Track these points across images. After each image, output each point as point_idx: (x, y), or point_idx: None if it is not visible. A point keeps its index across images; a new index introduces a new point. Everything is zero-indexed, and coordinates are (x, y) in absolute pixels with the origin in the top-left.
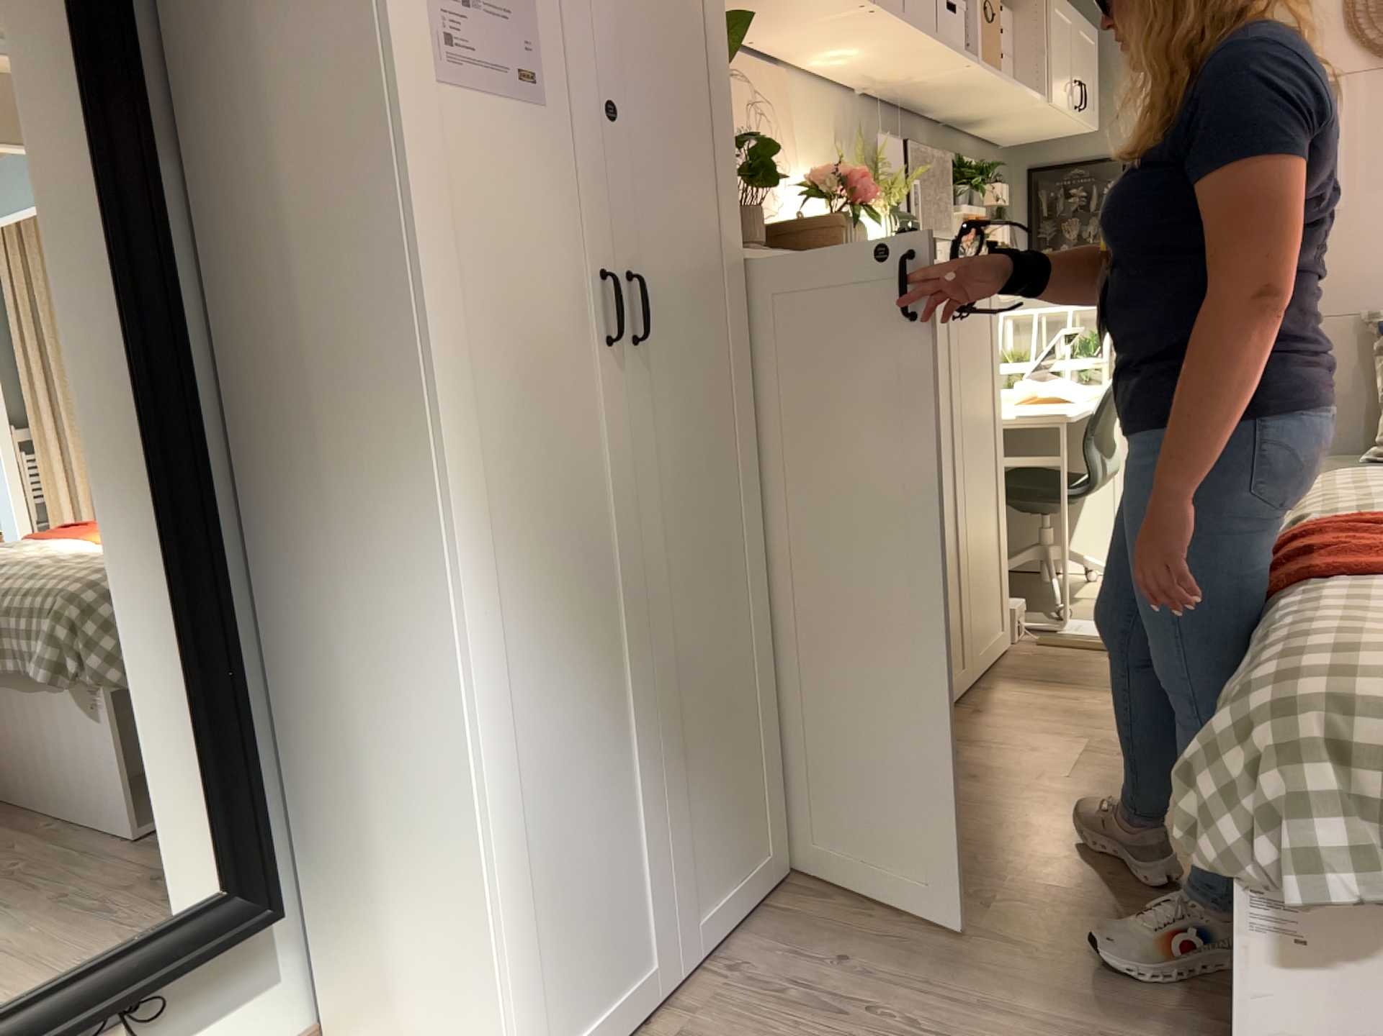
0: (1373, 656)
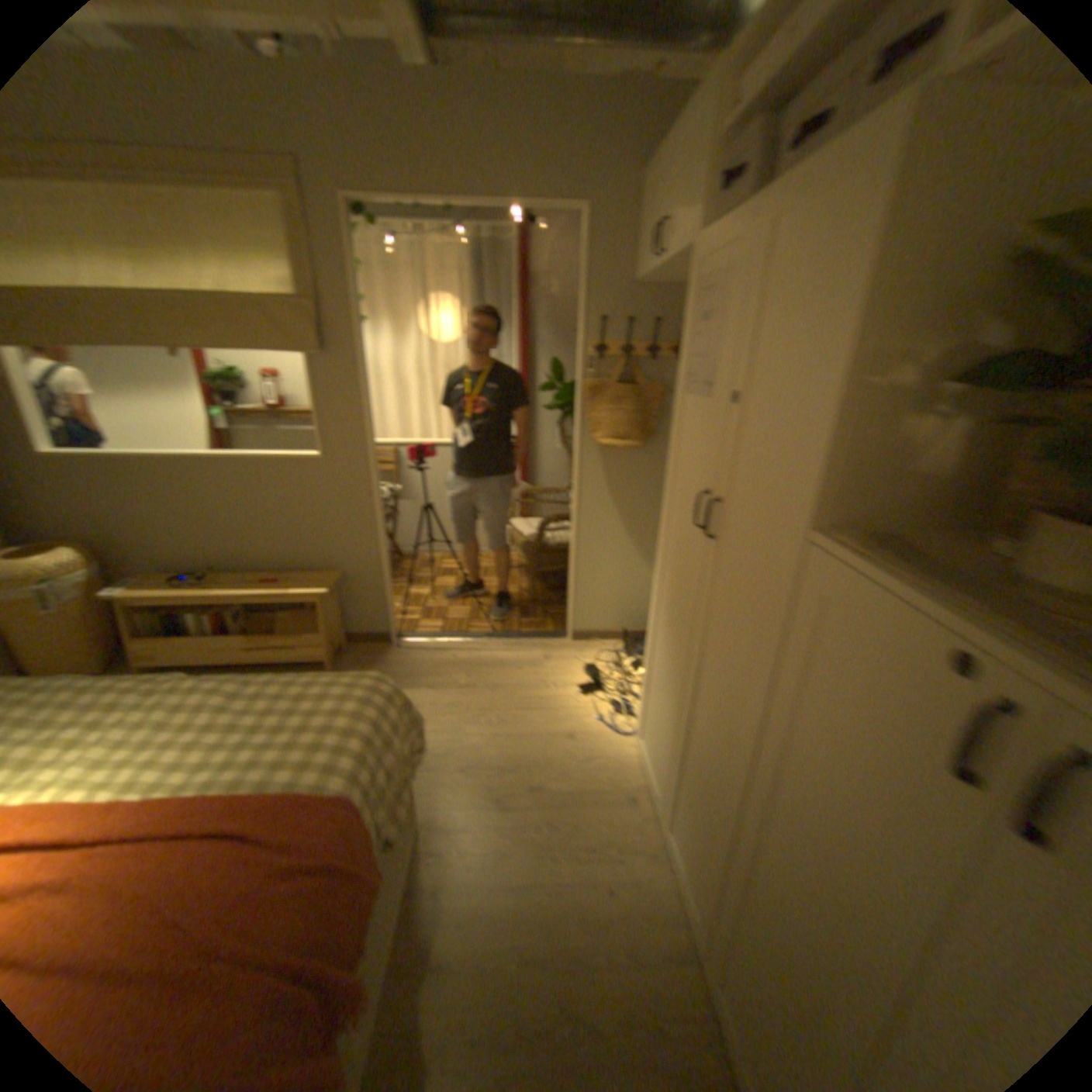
0: (340, 689)
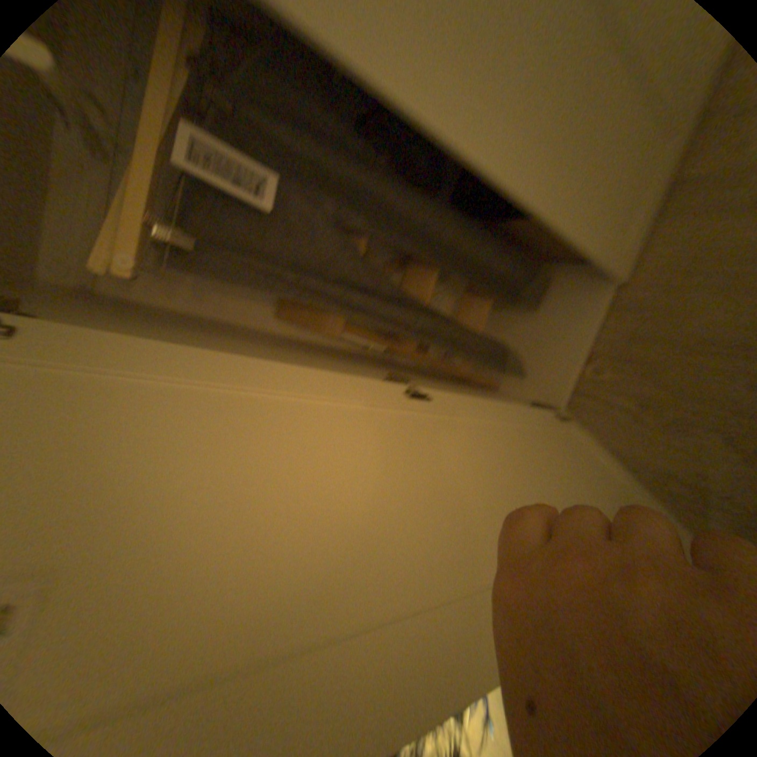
0: None
